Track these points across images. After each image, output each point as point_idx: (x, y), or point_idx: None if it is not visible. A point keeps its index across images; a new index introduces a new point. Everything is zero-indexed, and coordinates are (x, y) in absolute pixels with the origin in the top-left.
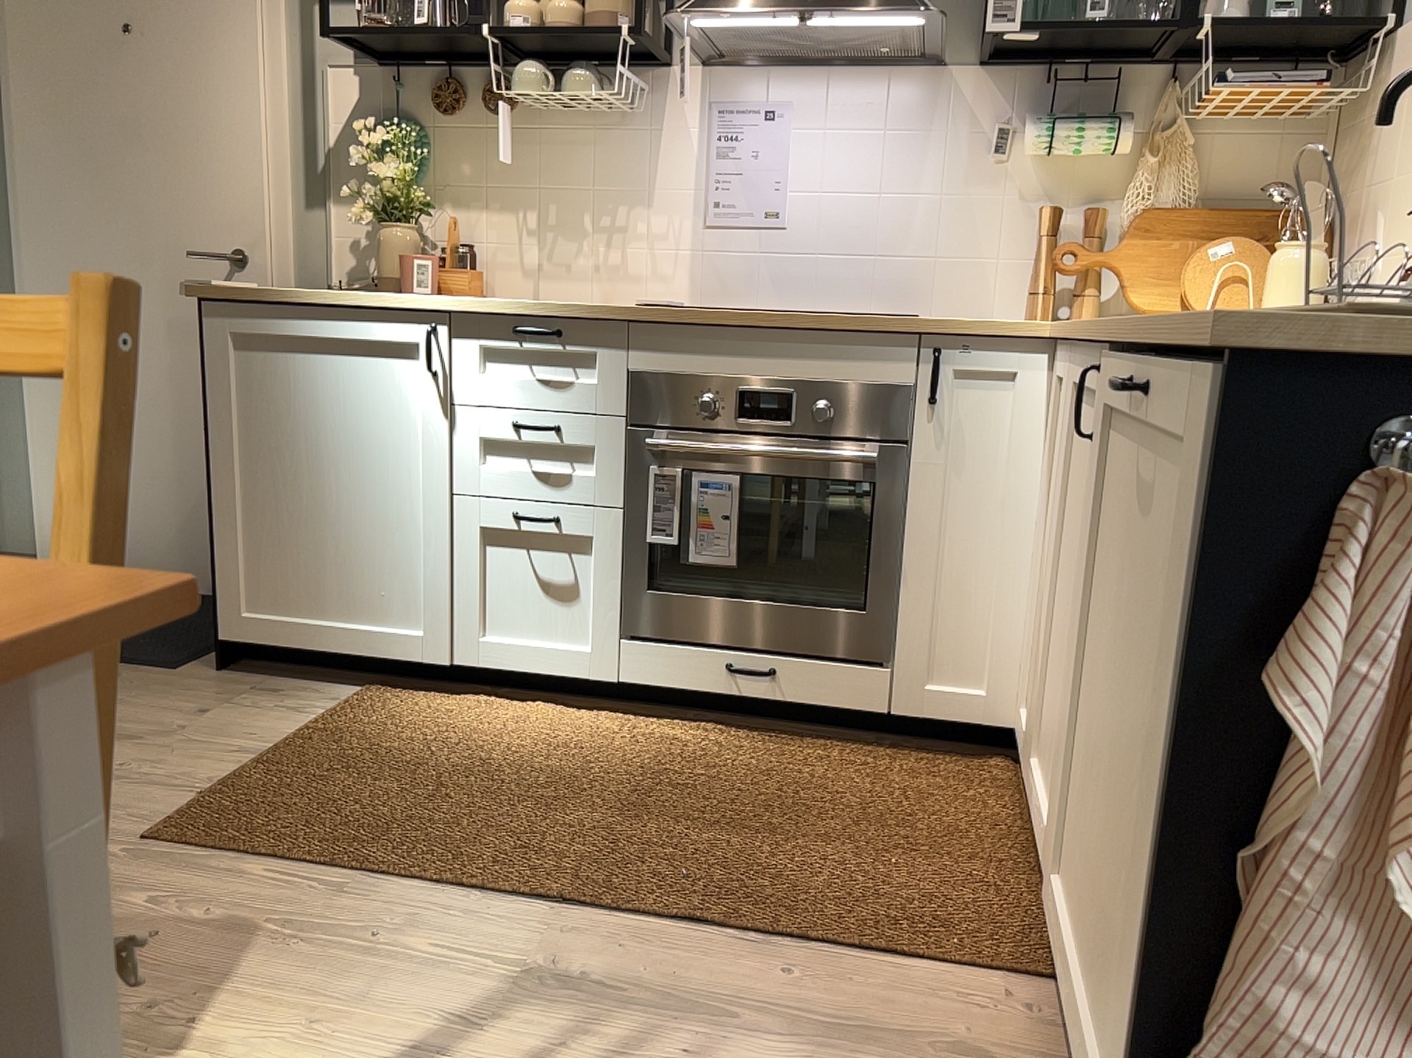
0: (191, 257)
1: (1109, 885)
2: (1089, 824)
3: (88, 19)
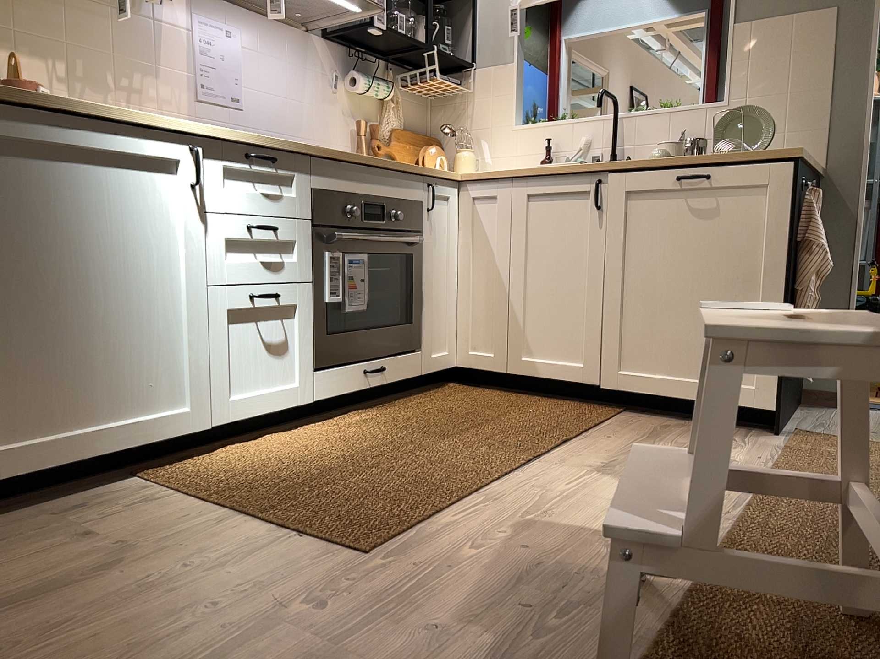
0: None
1: (685, 339)
2: (642, 336)
3: None
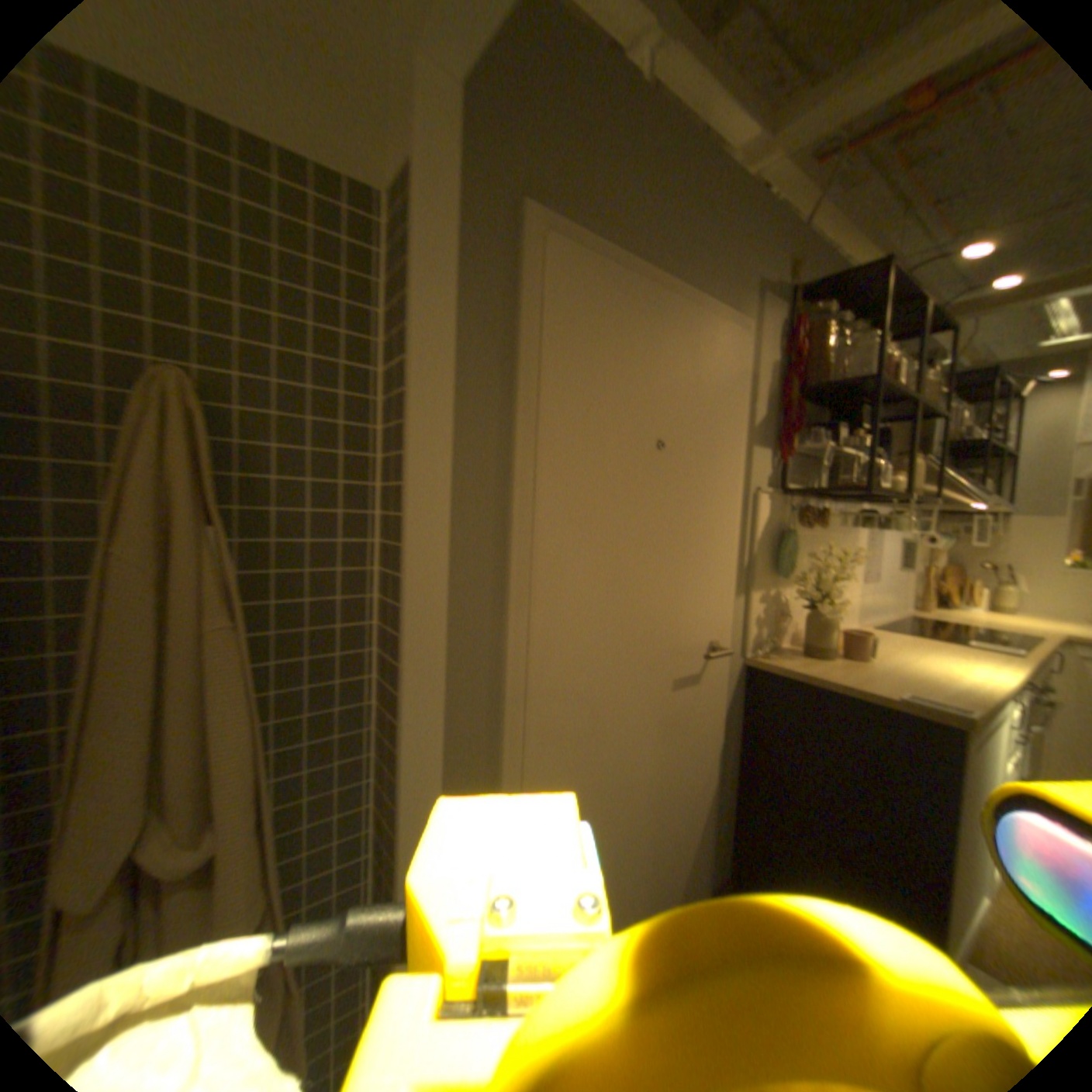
0: (713, 657)
1: None
2: None
3: (632, 424)
